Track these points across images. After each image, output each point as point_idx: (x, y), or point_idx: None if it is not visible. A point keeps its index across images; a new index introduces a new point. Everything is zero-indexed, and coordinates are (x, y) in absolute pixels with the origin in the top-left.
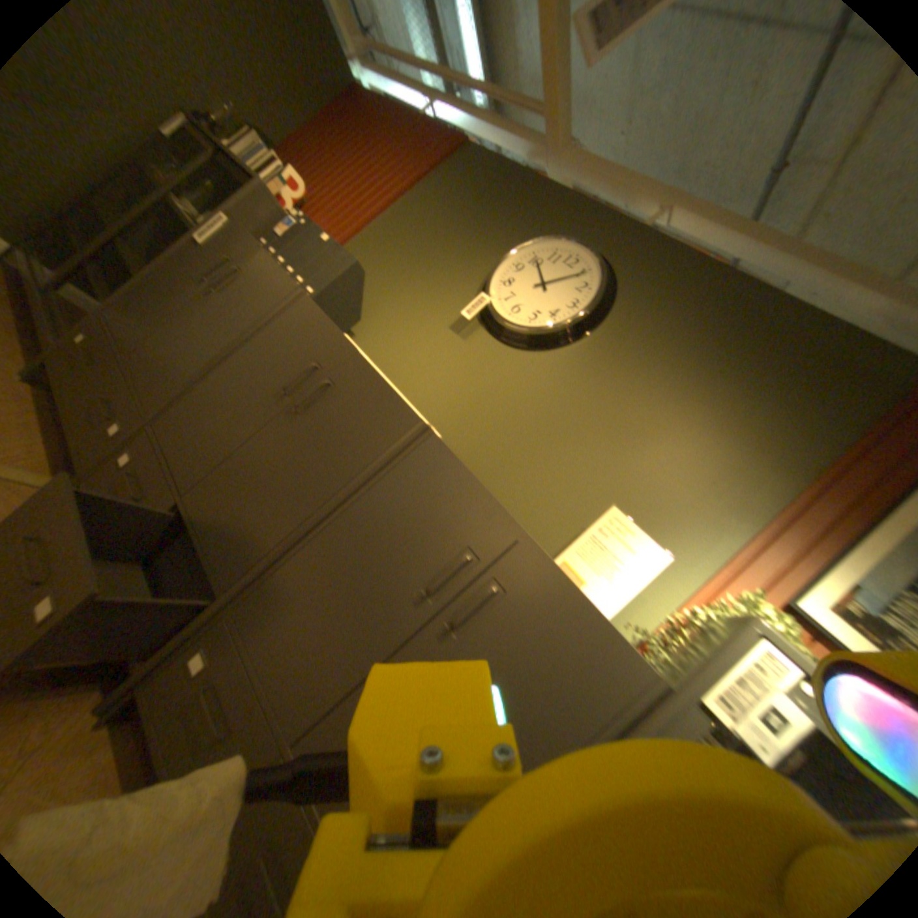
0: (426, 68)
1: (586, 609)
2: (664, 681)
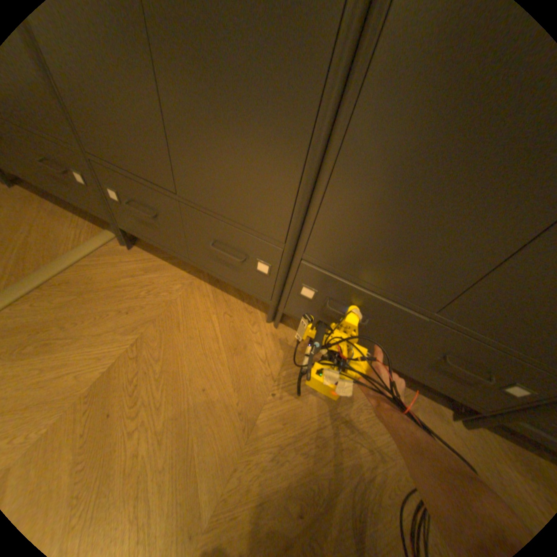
0: None
1: None
2: None
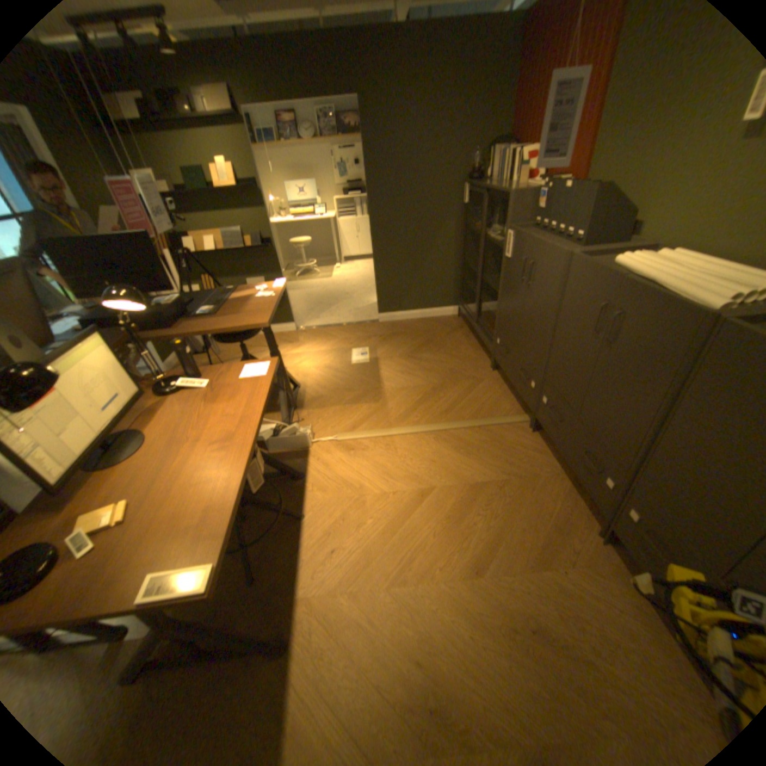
0: None
1: None
2: None
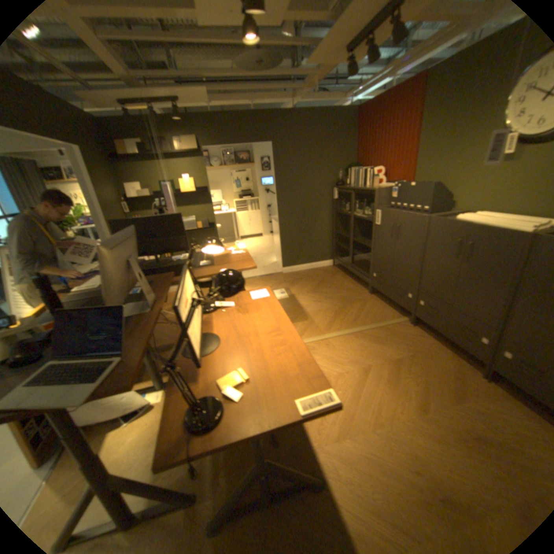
0: (384, 74)
1: None
2: None
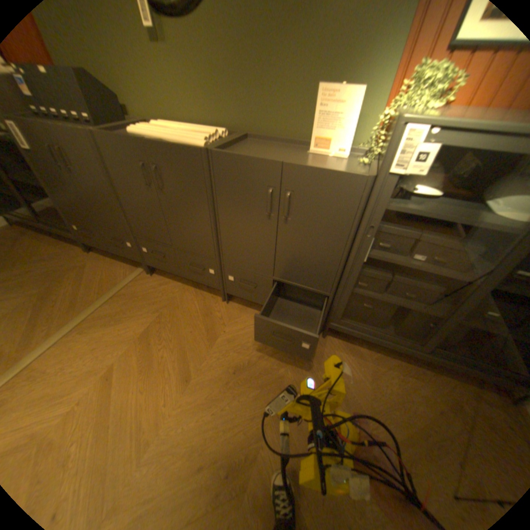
0: None
1: (325, 174)
2: (376, 170)
